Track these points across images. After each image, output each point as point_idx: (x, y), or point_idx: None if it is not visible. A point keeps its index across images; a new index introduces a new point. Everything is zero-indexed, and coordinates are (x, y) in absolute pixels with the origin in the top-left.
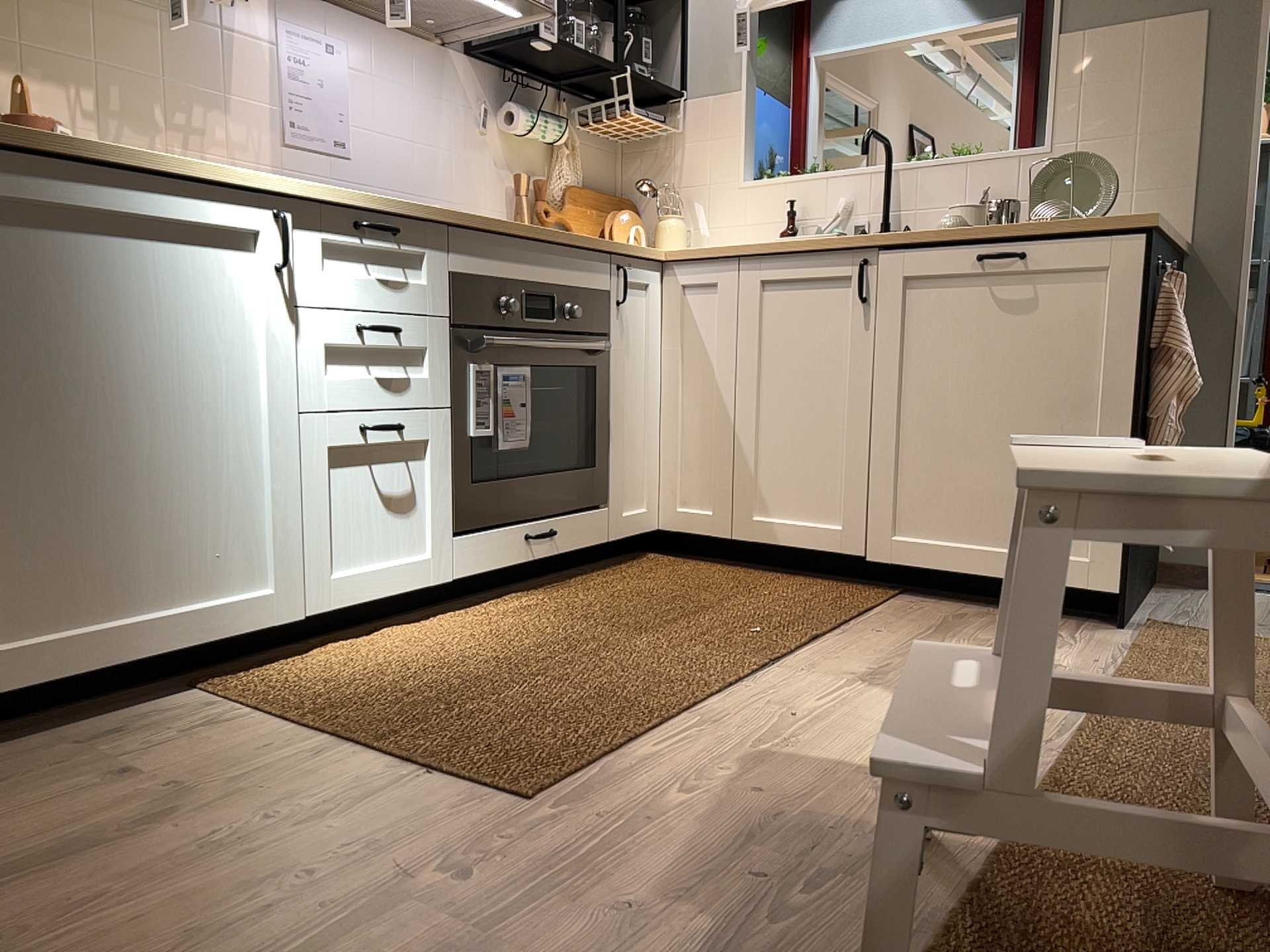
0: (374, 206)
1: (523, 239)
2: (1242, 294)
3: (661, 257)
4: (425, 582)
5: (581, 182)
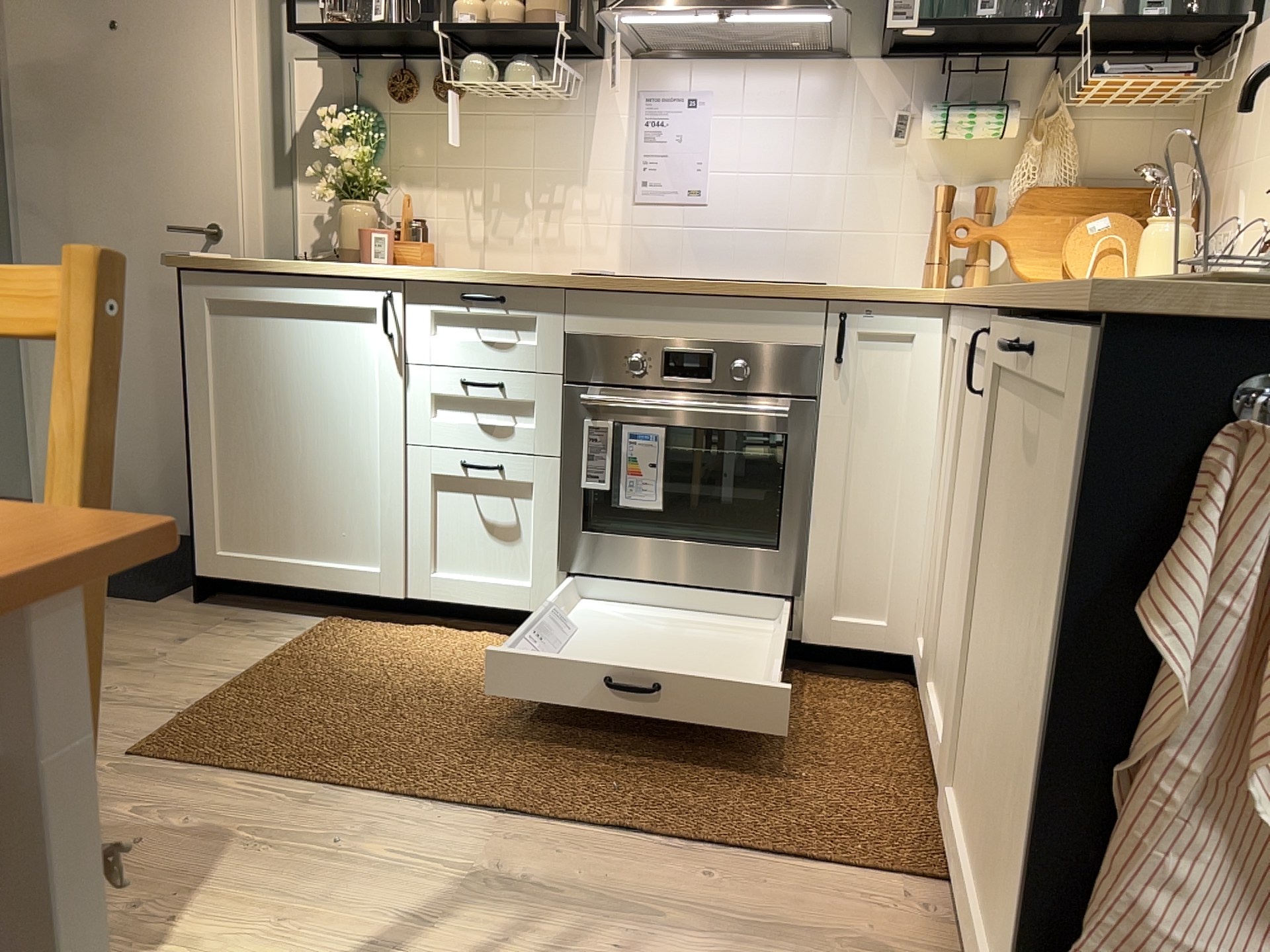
0: (472, 278)
1: (665, 295)
2: None
3: (938, 302)
4: (522, 608)
5: (1079, 177)
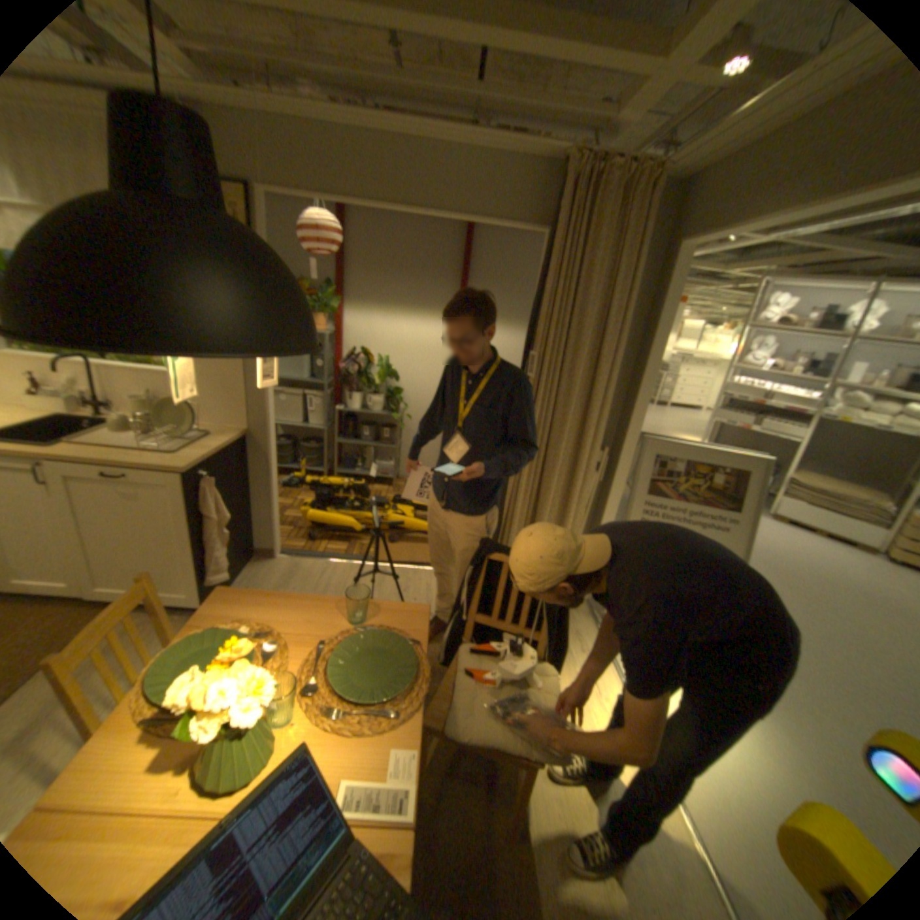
0: None
1: None
2: (272, 450)
3: None
4: None
5: None
